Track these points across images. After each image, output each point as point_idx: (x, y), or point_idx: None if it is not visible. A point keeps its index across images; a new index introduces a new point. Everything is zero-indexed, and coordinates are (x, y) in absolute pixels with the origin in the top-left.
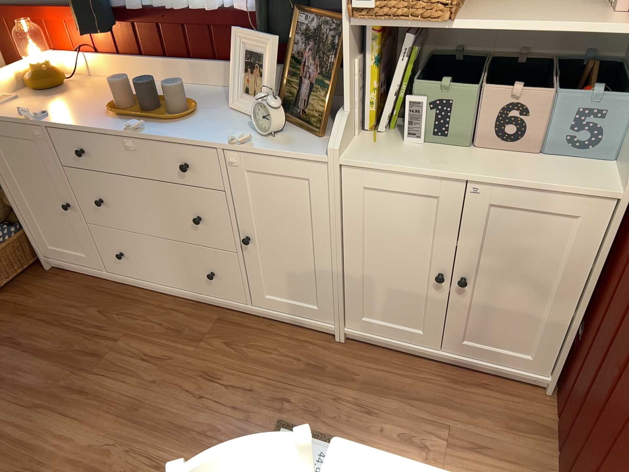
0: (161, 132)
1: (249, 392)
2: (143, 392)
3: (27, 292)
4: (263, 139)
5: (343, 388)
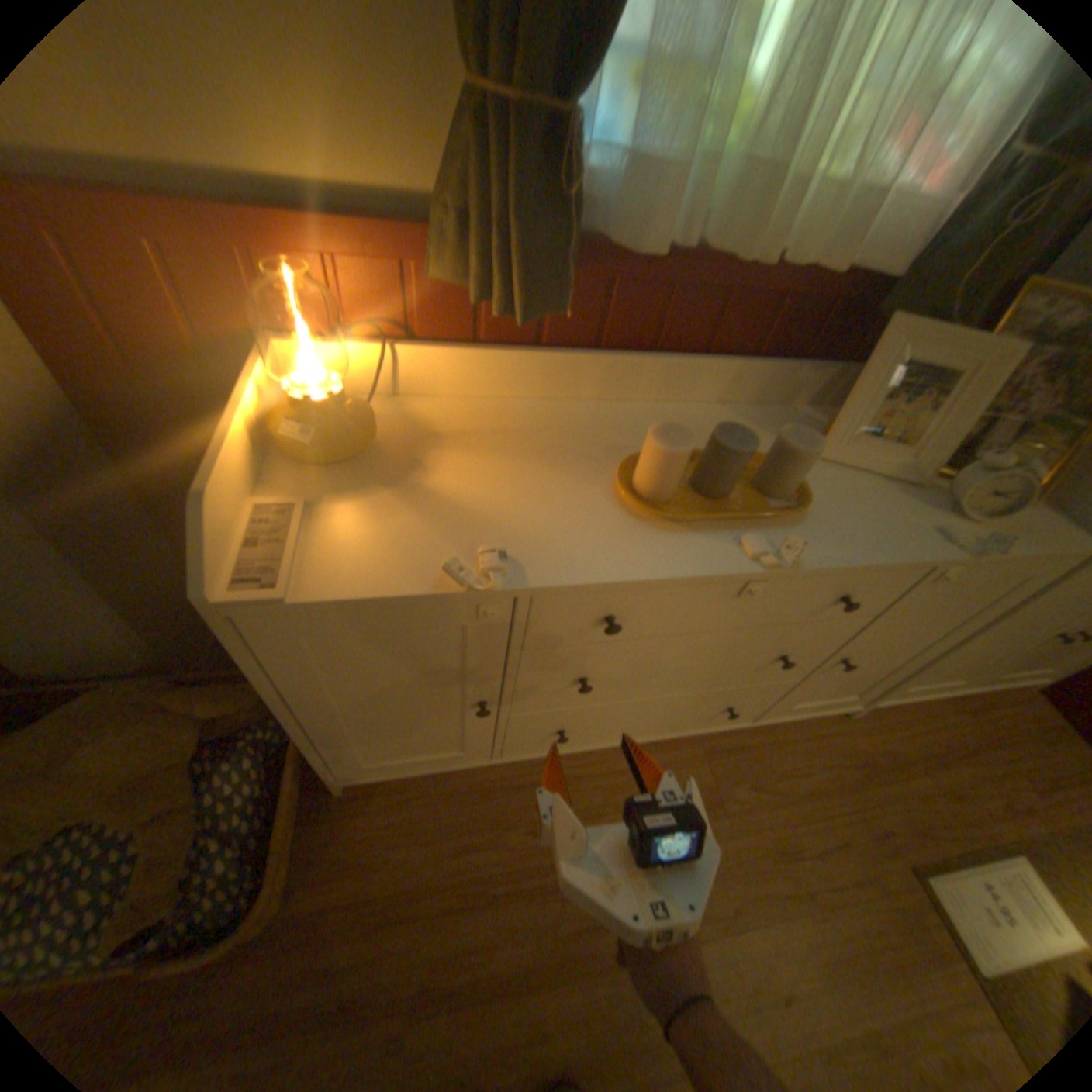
0: (818, 551)
1: (850, 855)
2: (745, 952)
3: (337, 878)
4: (991, 529)
5: (917, 785)
